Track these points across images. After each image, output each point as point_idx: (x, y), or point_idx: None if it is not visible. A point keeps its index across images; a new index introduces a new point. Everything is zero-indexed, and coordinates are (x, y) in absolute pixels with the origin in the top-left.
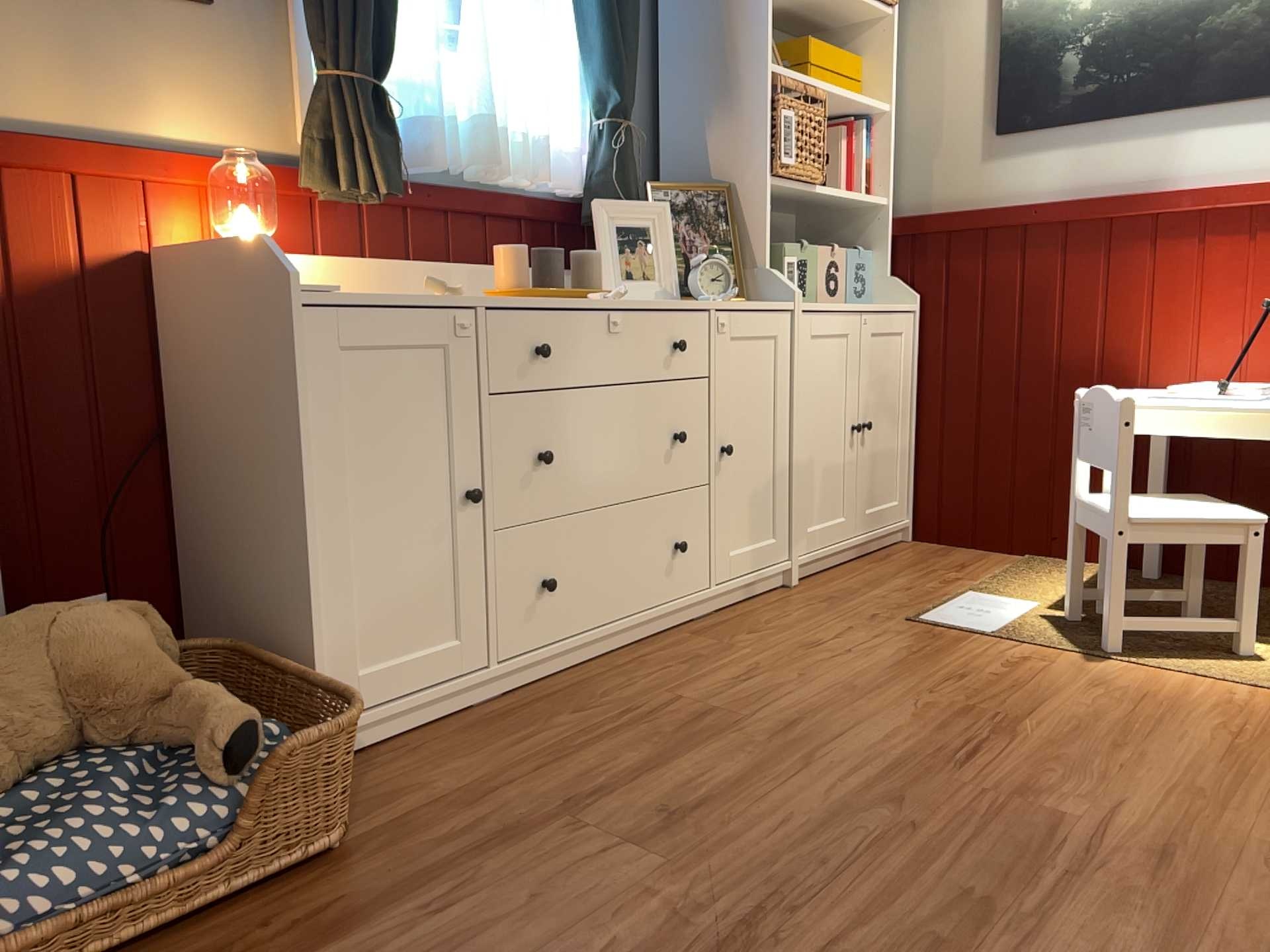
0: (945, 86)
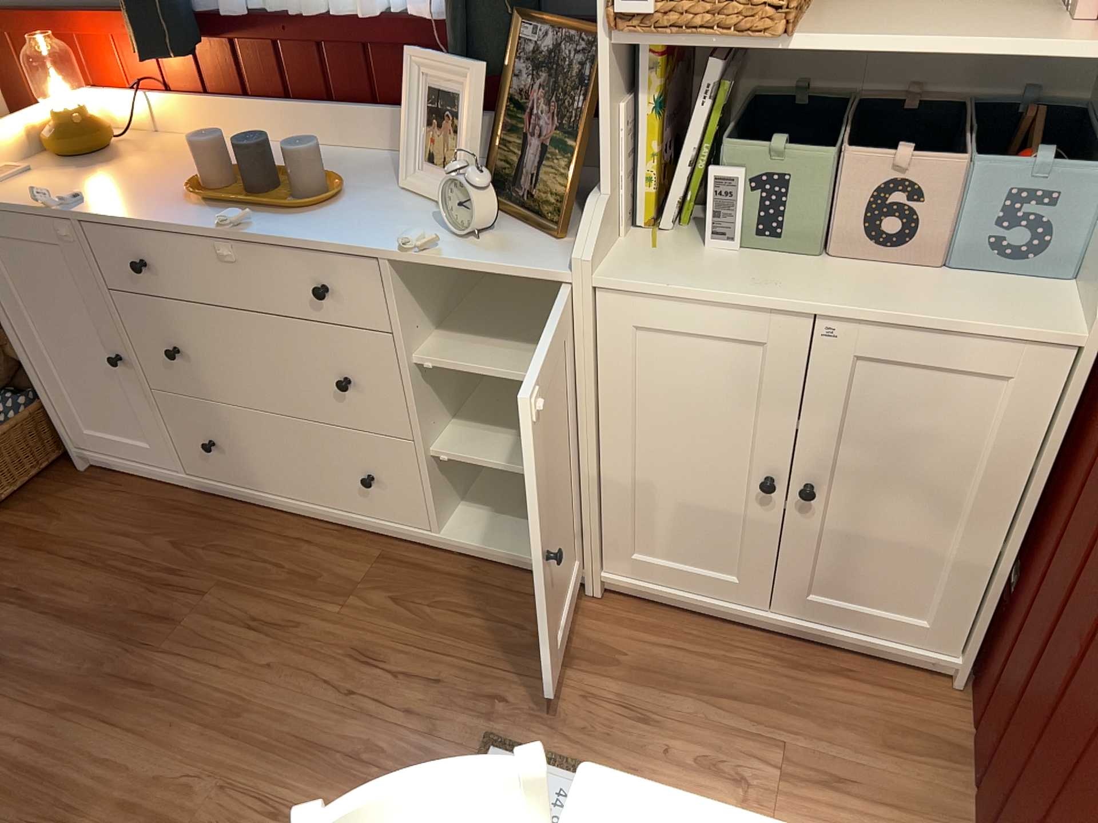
0: None
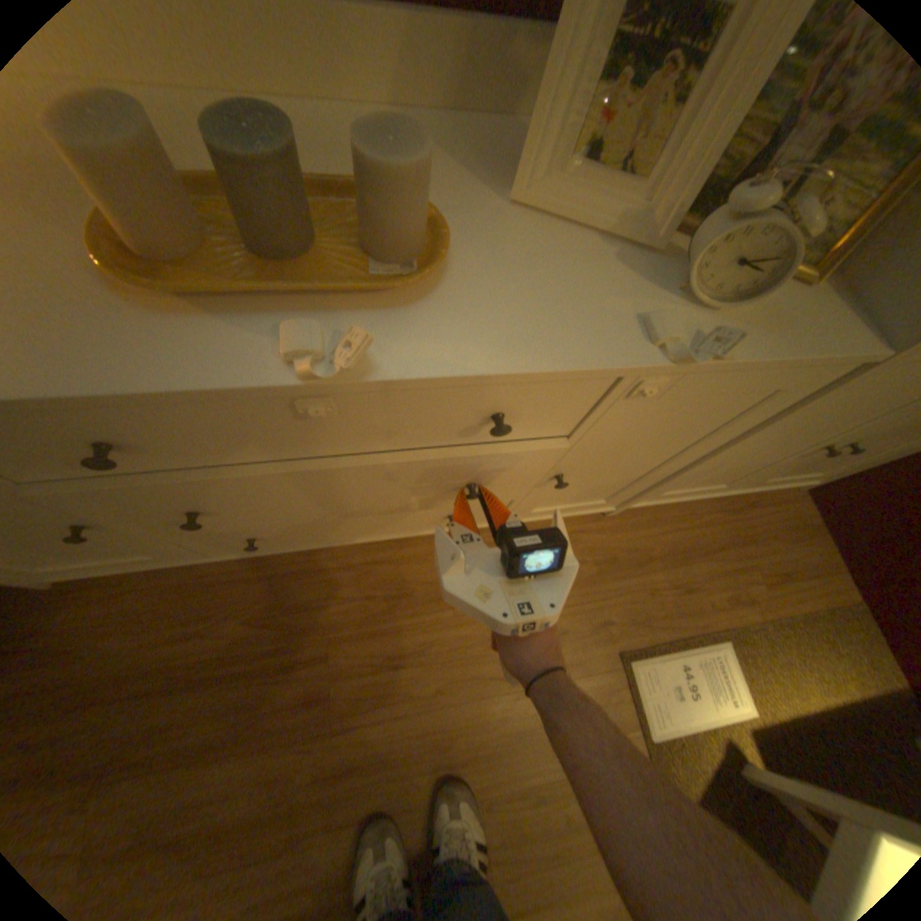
0: None
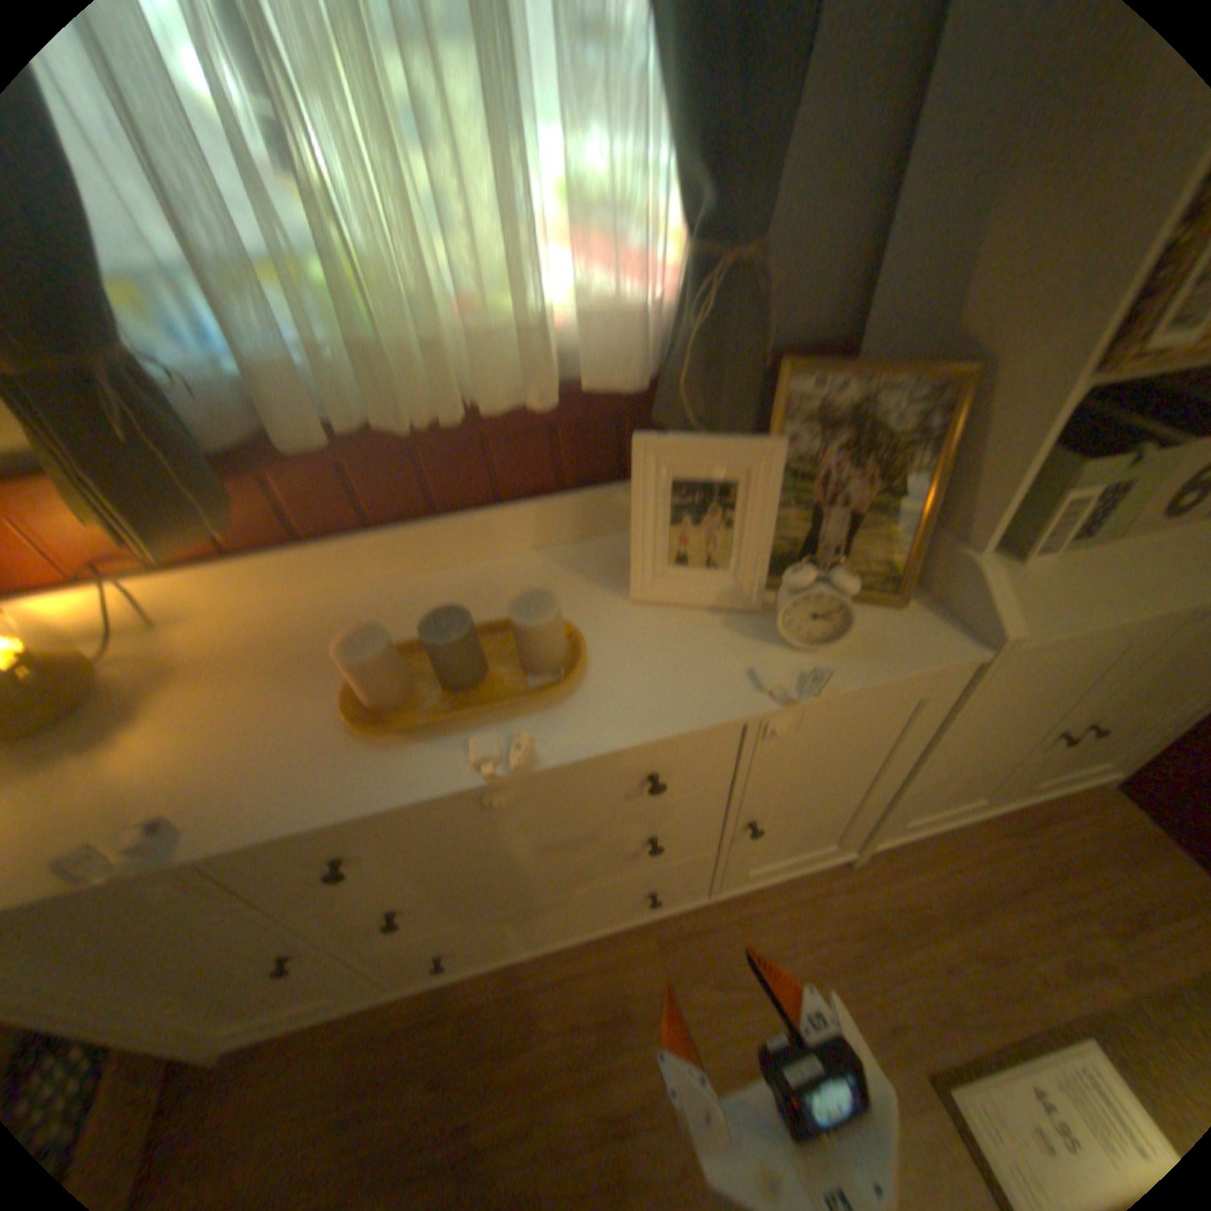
0: None
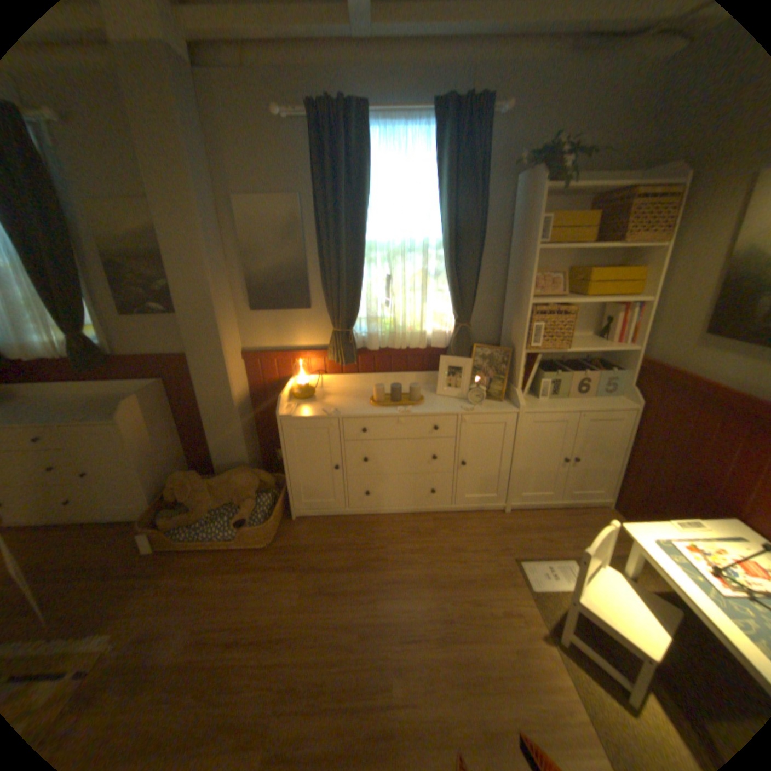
0: (691, 293)
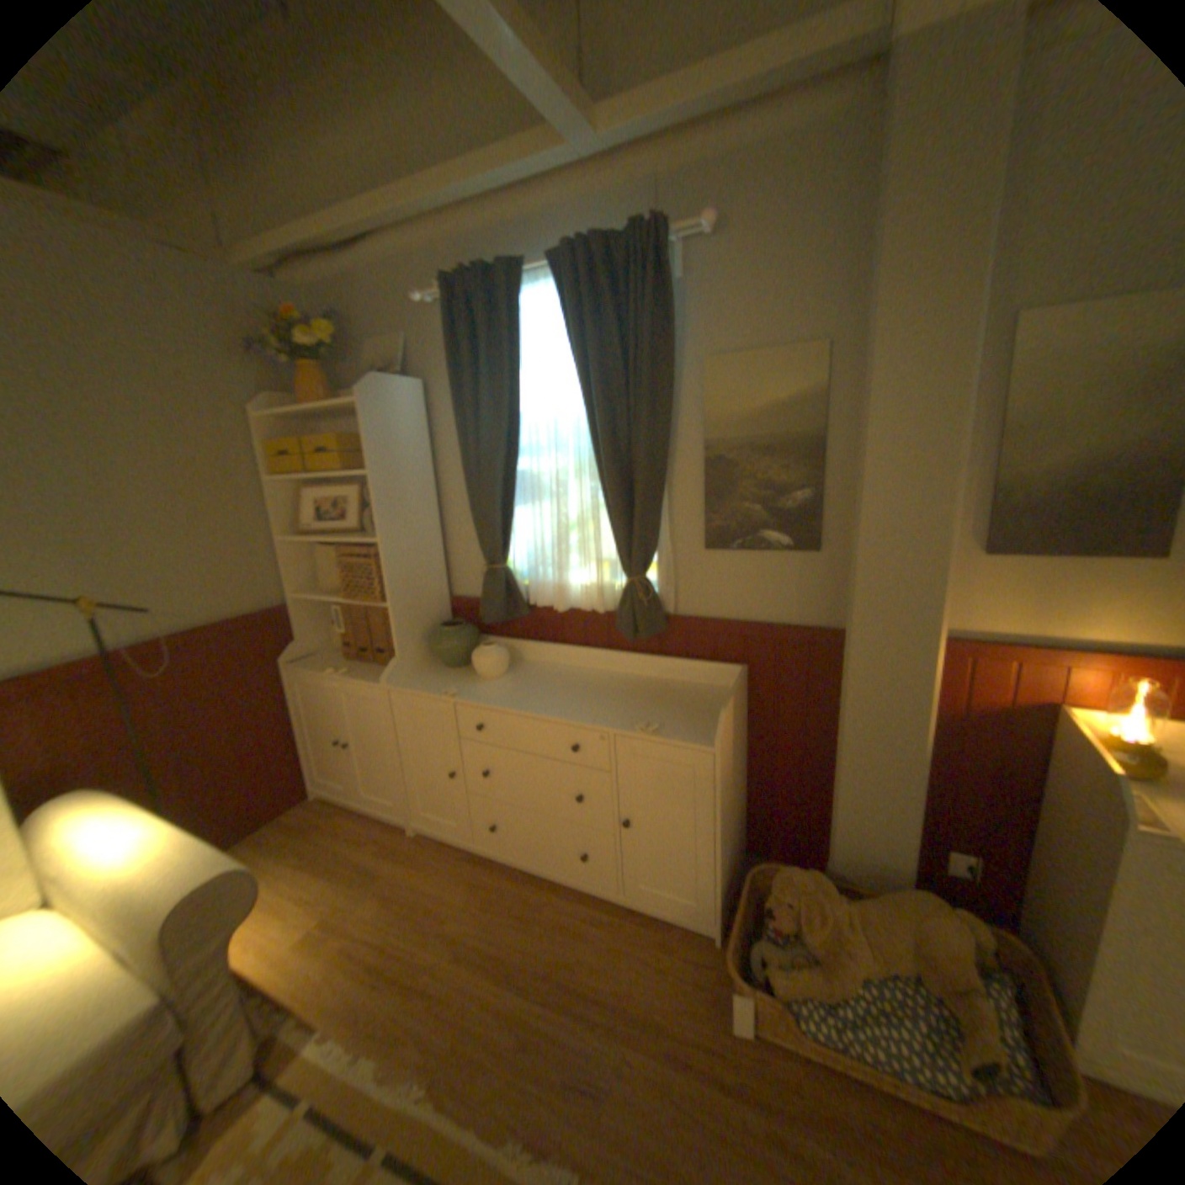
0: None
